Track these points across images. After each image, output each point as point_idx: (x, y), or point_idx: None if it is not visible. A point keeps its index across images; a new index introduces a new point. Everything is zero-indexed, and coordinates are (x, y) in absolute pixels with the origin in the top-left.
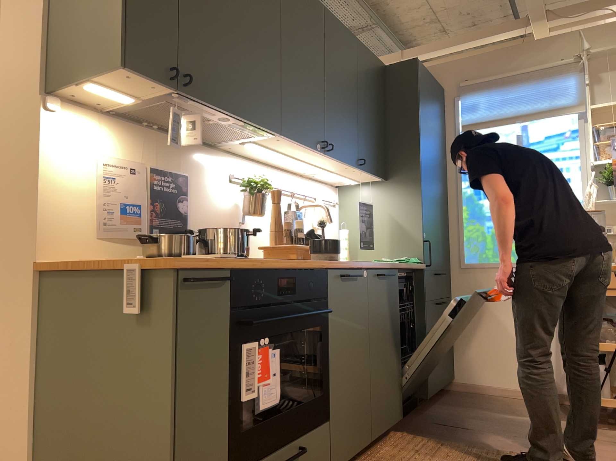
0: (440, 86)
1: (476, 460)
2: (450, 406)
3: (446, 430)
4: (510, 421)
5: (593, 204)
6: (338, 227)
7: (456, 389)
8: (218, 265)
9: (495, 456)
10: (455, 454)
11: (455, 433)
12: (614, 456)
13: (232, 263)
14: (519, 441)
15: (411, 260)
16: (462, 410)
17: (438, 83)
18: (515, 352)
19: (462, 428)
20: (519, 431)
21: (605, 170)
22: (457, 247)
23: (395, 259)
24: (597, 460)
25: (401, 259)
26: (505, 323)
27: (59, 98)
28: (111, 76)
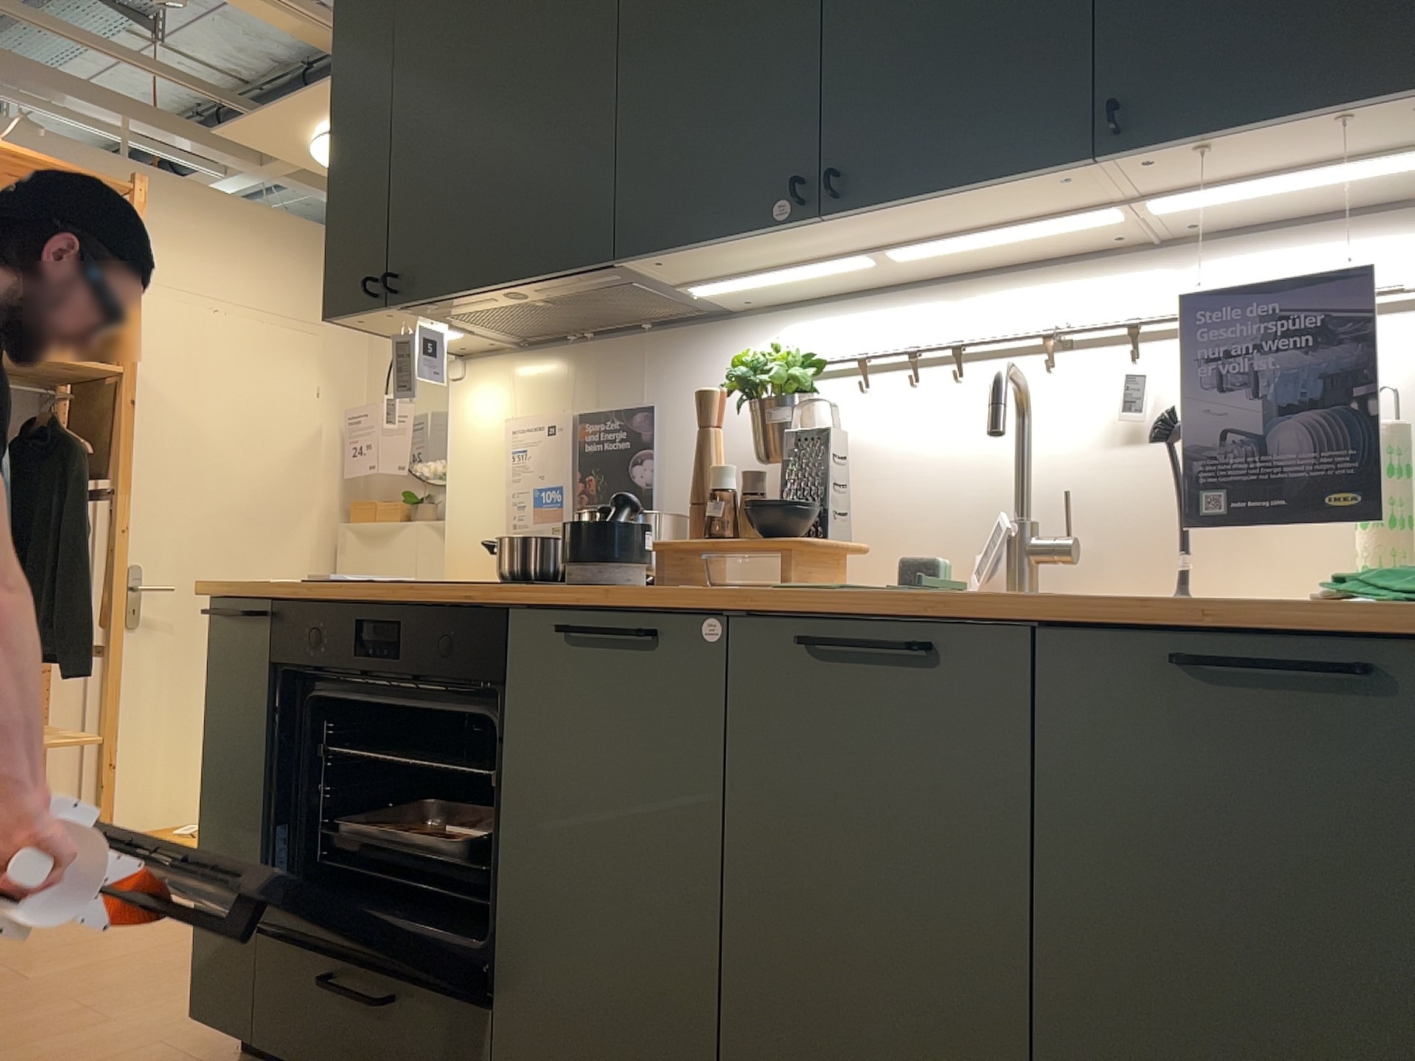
0: None
1: None
2: None
3: None
4: None
5: None
6: None
7: None
8: (248, 591)
9: None
10: None
11: None
12: None
13: (263, 589)
14: None
15: None
16: None
17: None
18: None
19: None
20: None
21: None
22: None
23: None
24: None
25: None
26: None
27: (469, 355)
28: (363, 328)
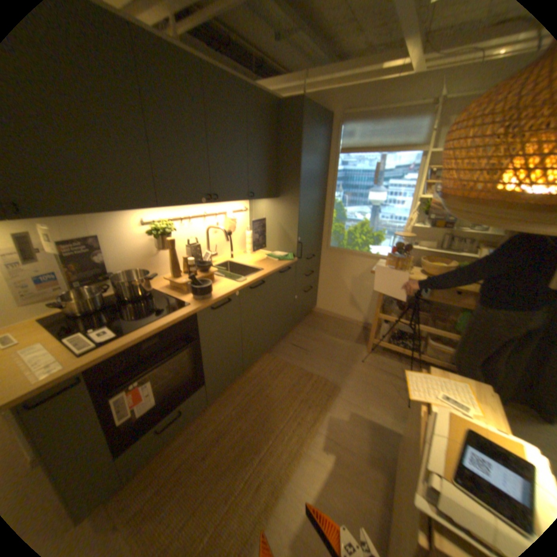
0: (331, 110)
1: (297, 383)
2: (306, 327)
3: (294, 352)
4: (332, 344)
5: (414, 223)
6: (246, 227)
7: (315, 311)
8: (64, 378)
9: (308, 380)
10: (288, 377)
11: (297, 354)
12: (371, 382)
13: (80, 370)
14: (327, 364)
15: (286, 258)
16: (310, 332)
17: (330, 107)
18: (348, 300)
19: (304, 350)
20: (332, 355)
21: (429, 200)
22: (326, 236)
23: (279, 252)
24: (361, 385)
25: (282, 254)
26: (346, 284)
27: None
28: None
